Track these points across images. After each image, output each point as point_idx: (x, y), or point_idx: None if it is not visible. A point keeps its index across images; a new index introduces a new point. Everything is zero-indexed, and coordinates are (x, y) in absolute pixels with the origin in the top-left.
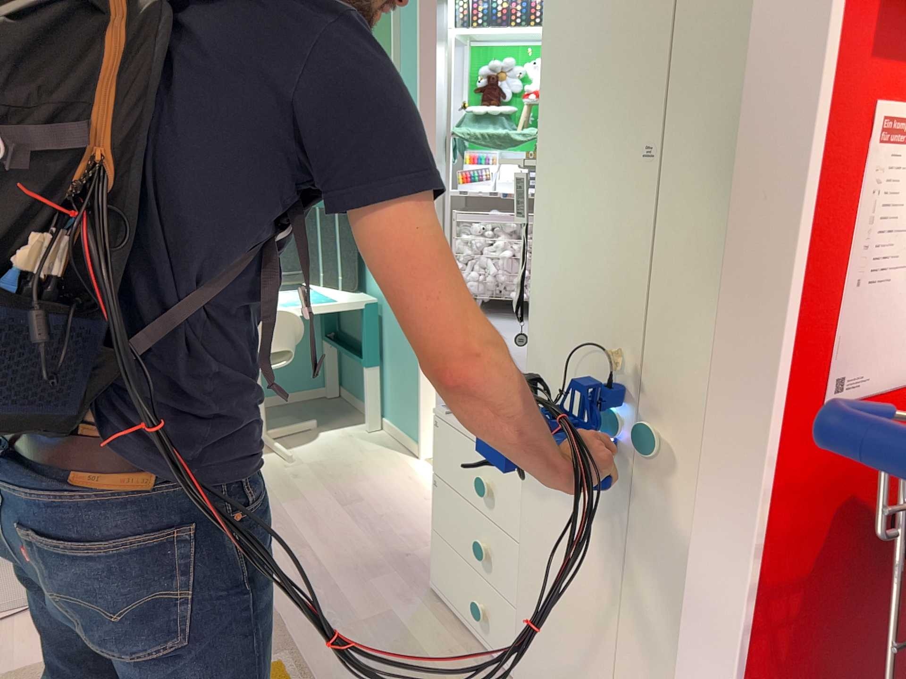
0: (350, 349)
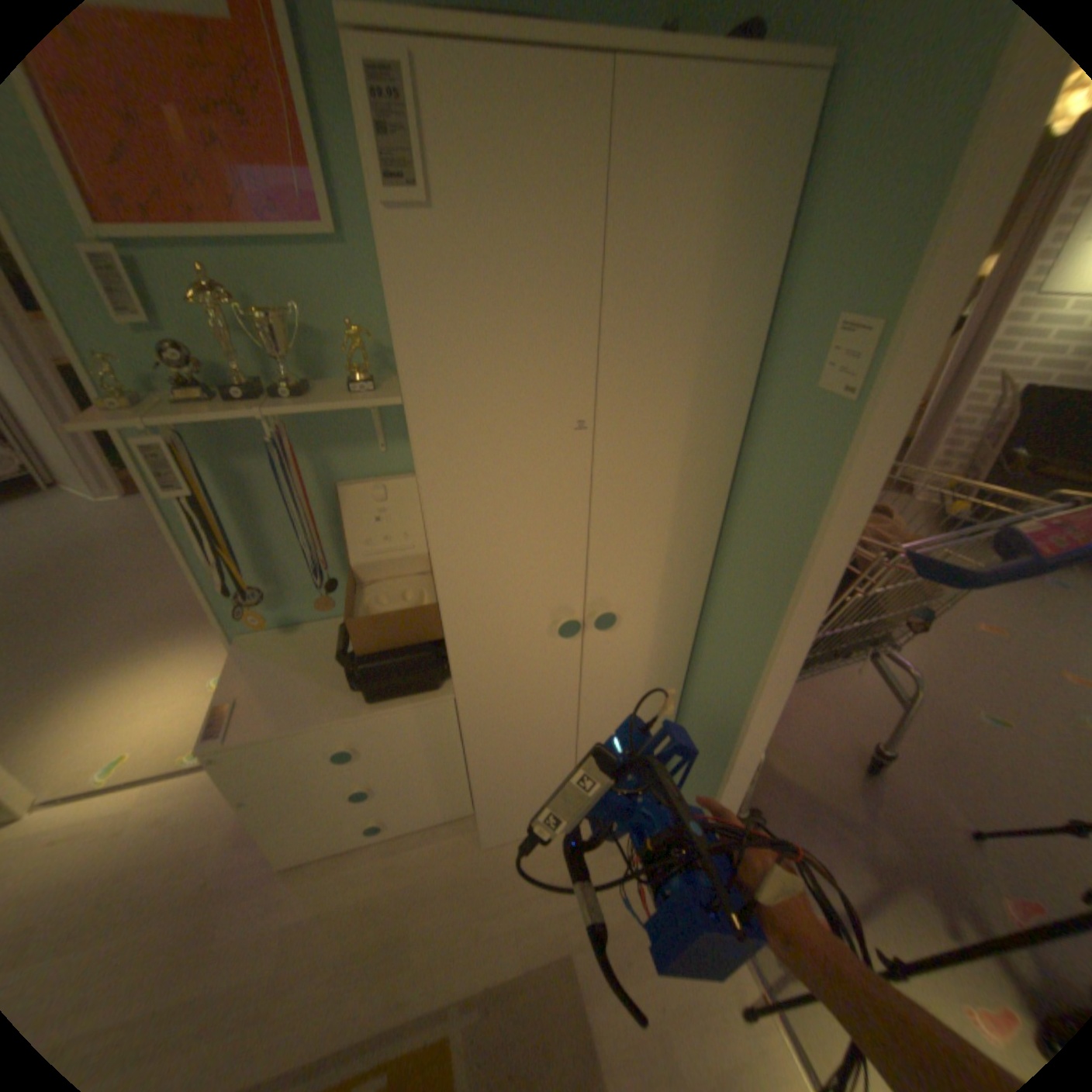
0: None
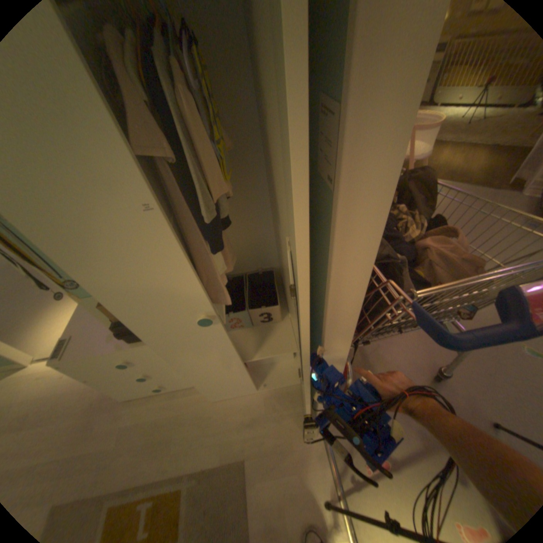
0: None
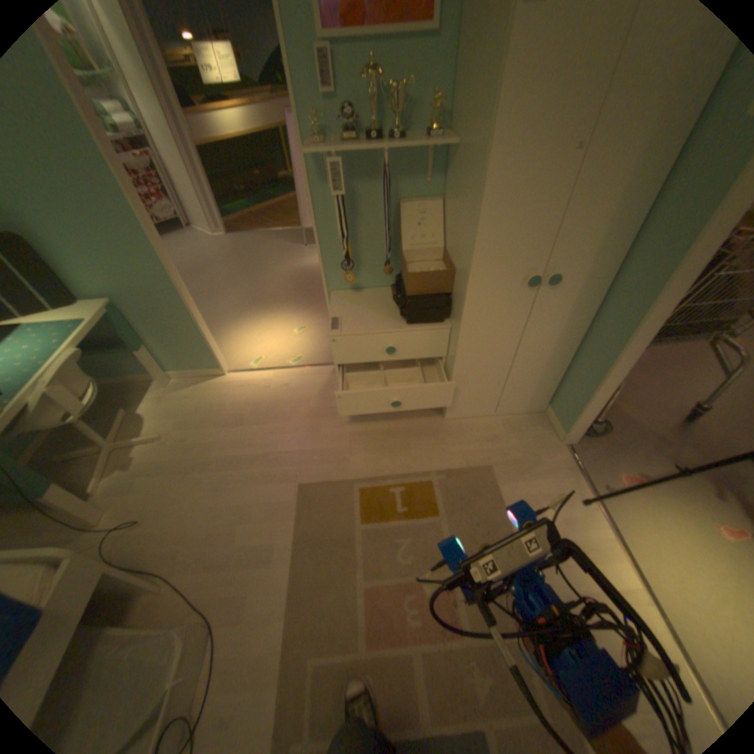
0: (87, 349)
